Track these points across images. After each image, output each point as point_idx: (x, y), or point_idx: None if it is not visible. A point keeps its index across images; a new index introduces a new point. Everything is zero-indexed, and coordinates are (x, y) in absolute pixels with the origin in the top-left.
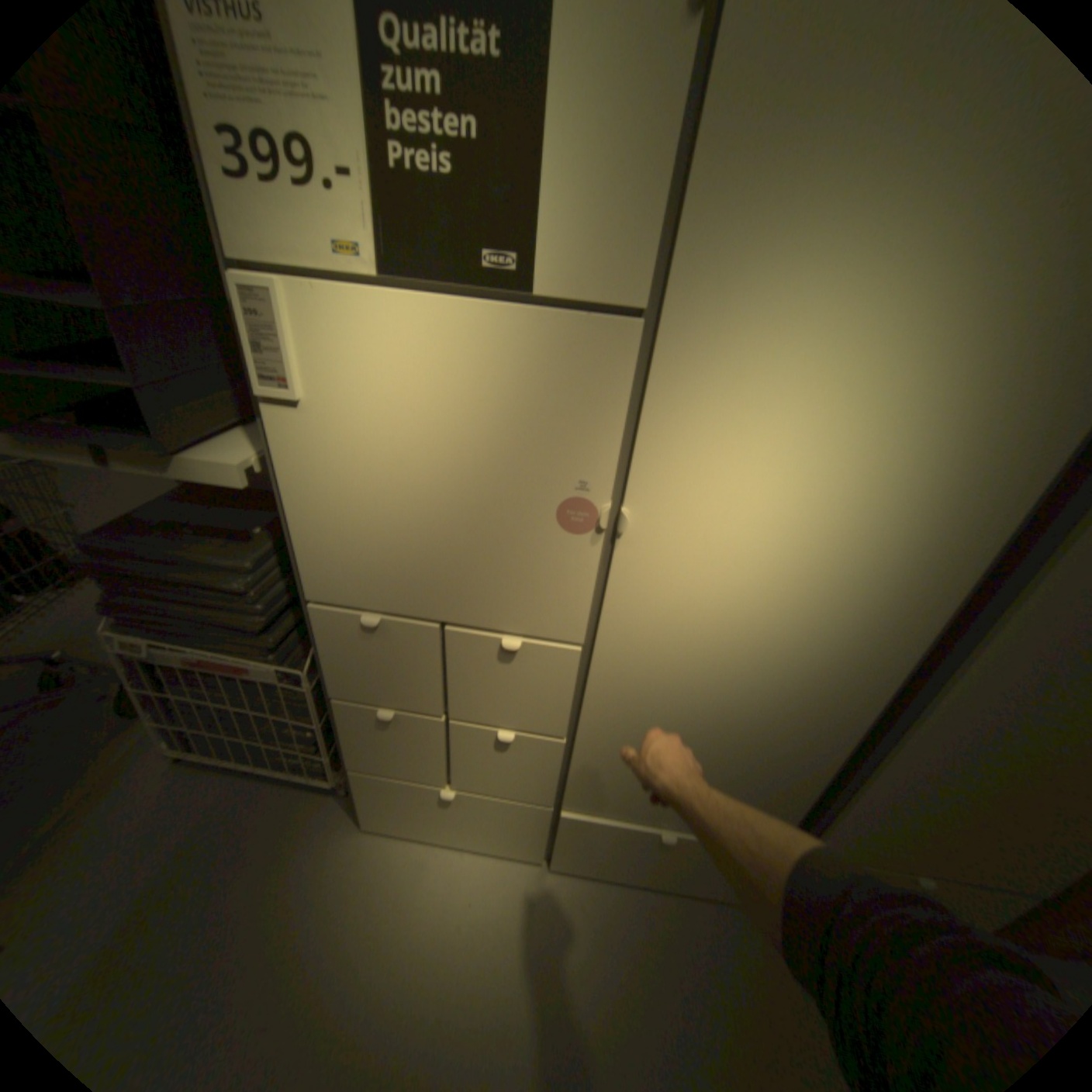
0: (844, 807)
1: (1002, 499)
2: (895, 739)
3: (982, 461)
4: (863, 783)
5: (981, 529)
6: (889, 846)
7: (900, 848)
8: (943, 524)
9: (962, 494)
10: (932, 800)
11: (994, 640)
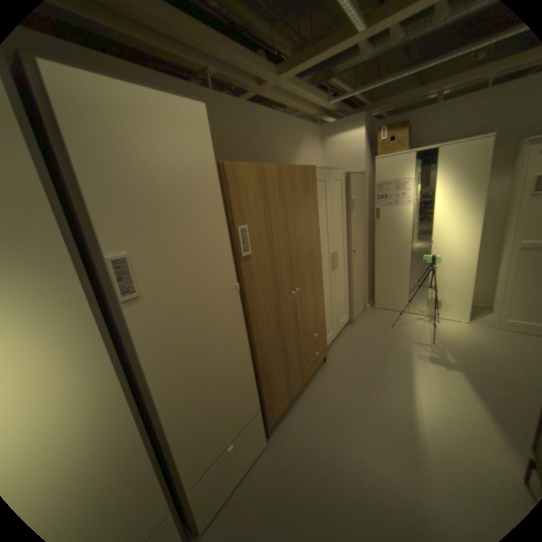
0: (171, 466)
1: (78, 329)
2: (156, 424)
3: (50, 324)
4: (166, 450)
5: (83, 343)
6: (202, 456)
7: (206, 451)
8: (63, 352)
9: (57, 338)
10: (194, 427)
11: (141, 367)
